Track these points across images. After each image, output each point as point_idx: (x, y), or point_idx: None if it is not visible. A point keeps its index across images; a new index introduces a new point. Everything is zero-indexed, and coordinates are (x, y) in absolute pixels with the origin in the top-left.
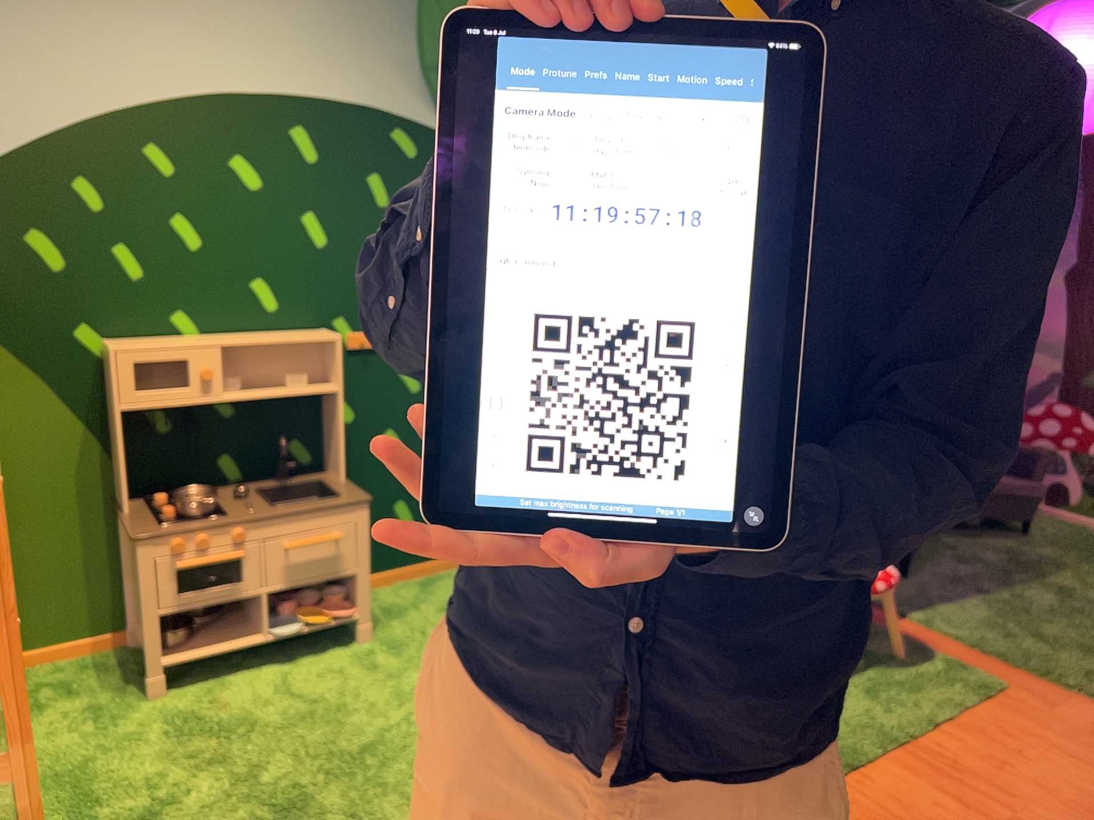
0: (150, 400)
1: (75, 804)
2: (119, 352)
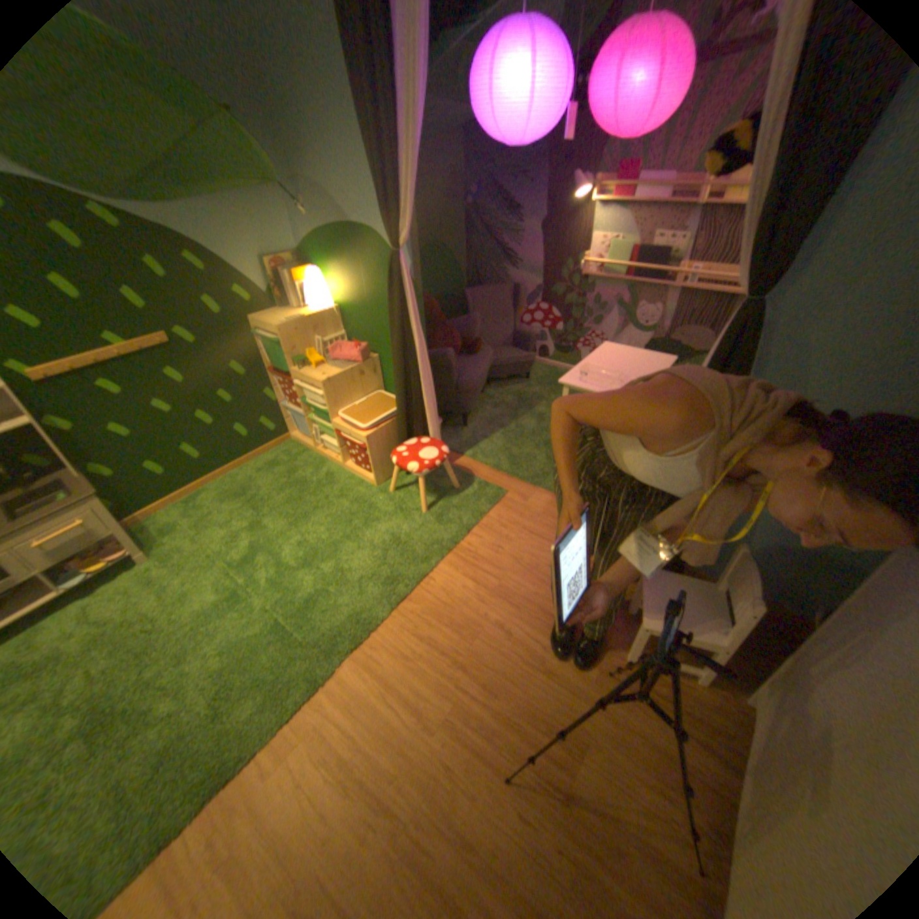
0: None
1: None
2: None
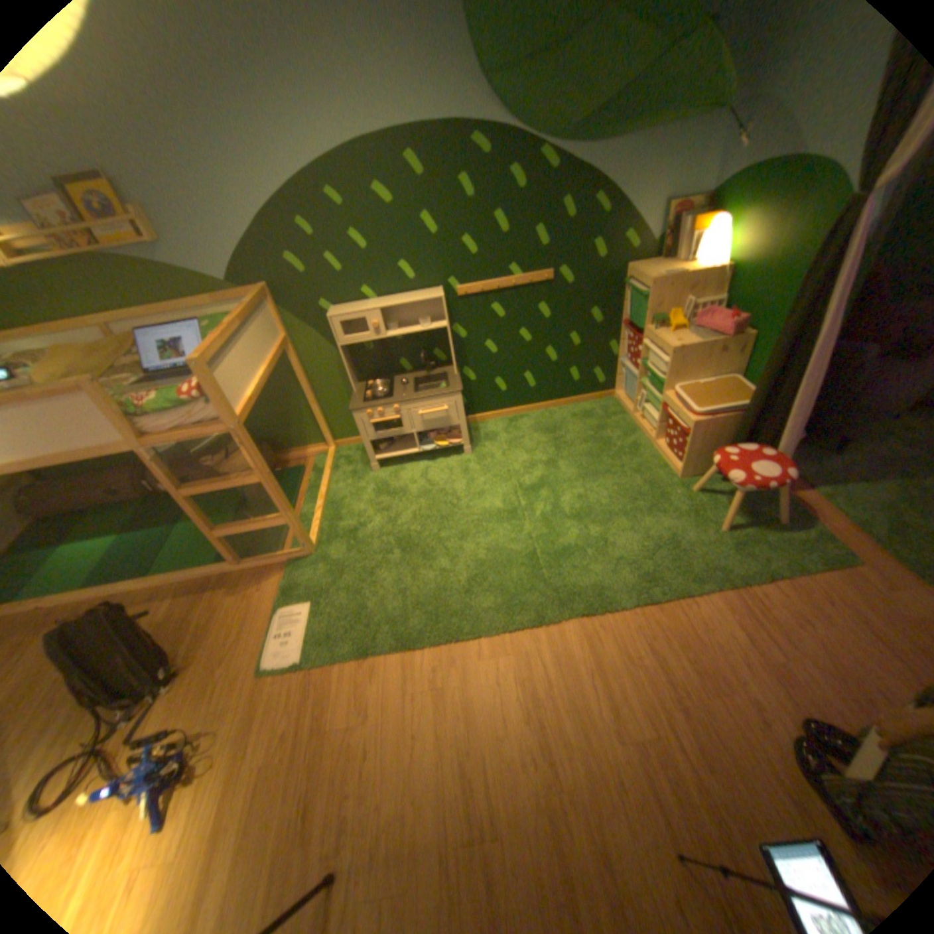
0: (351, 341)
1: (334, 518)
2: (330, 319)
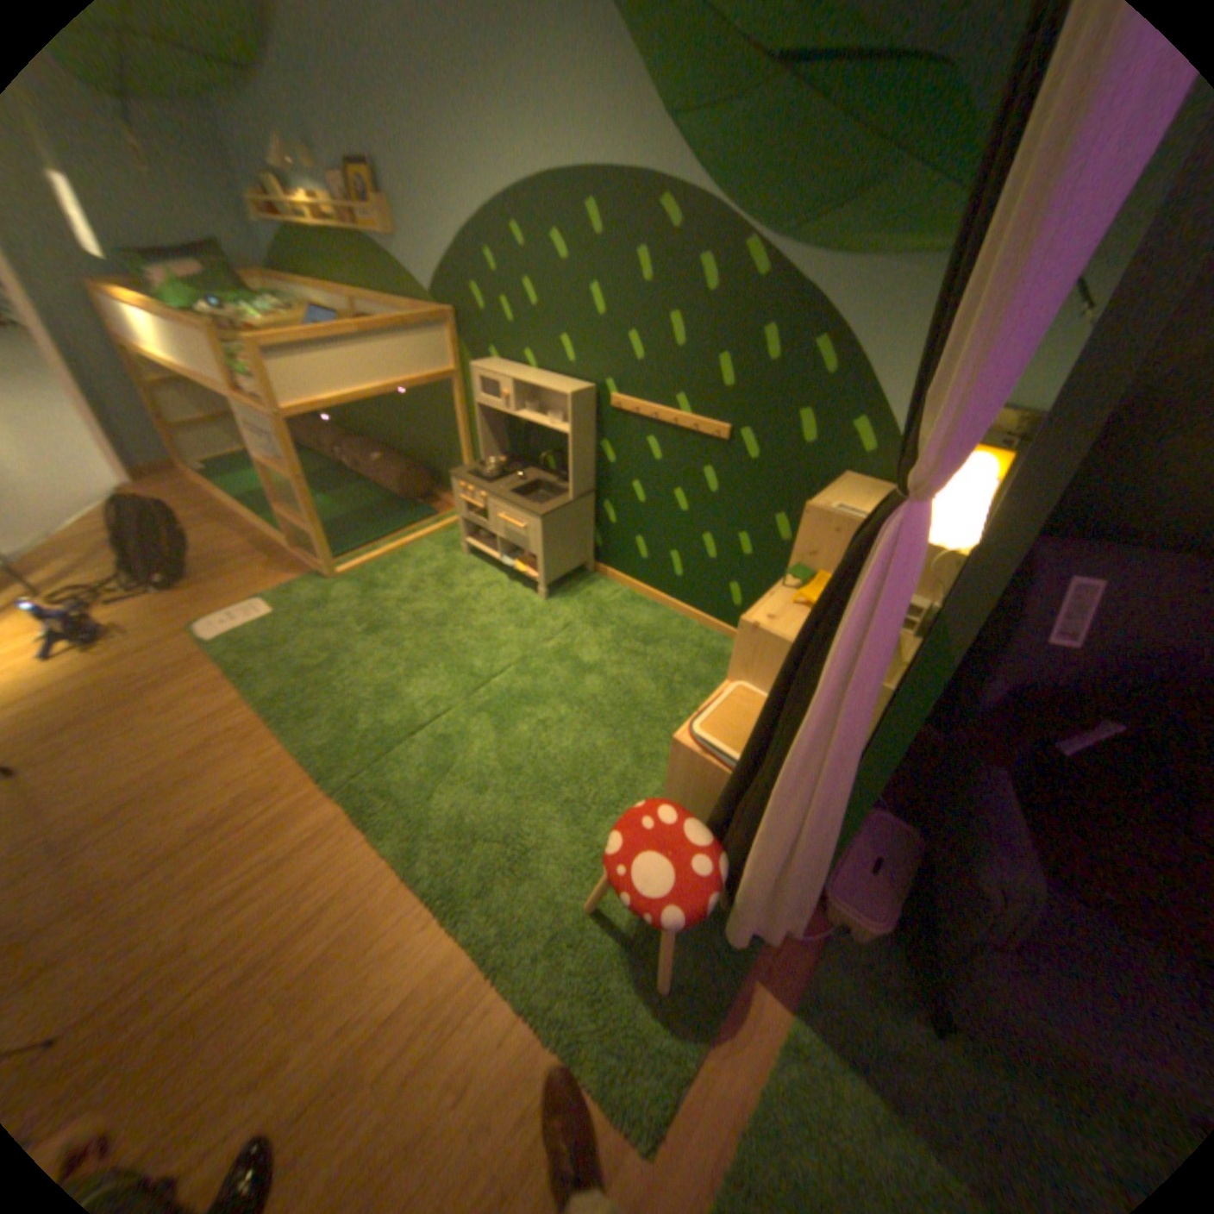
0: (486, 404)
1: (385, 568)
2: (474, 370)
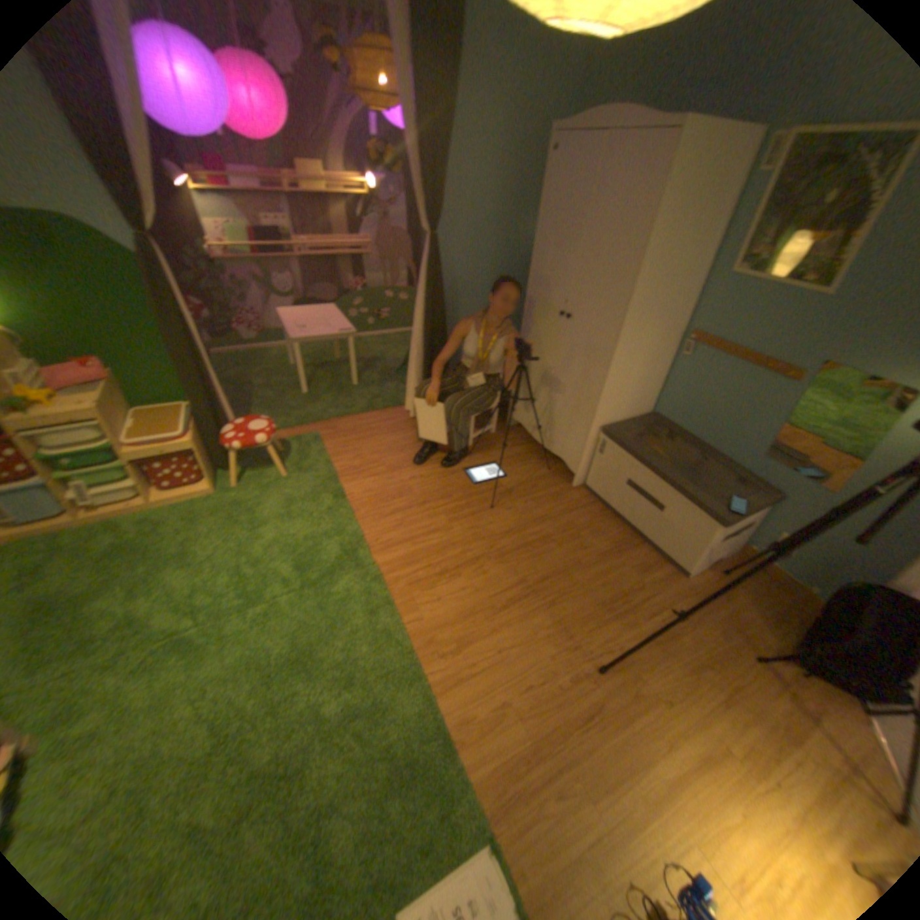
0: None
1: None
2: None
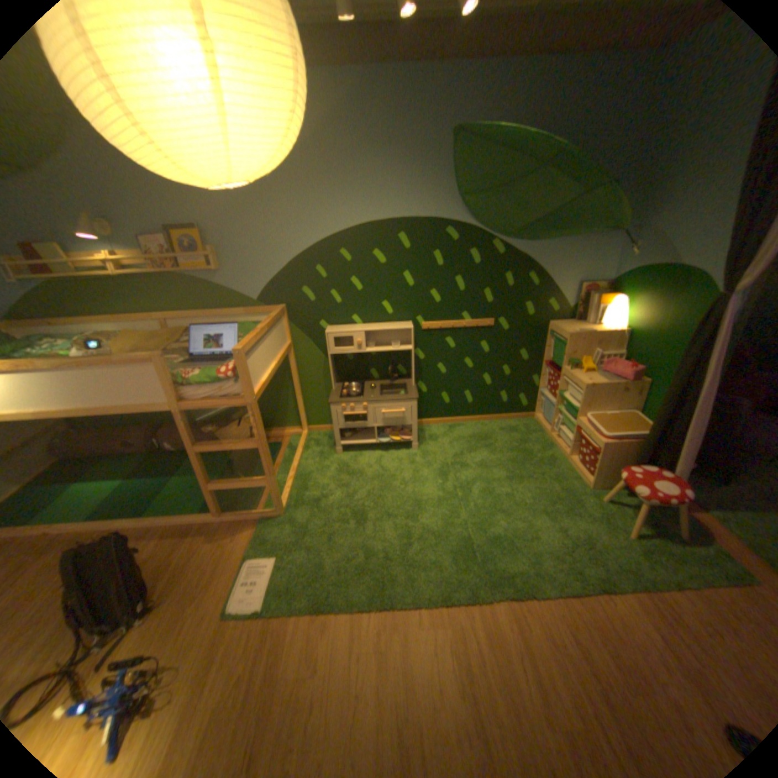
0: (339, 352)
1: (302, 488)
2: (328, 334)
